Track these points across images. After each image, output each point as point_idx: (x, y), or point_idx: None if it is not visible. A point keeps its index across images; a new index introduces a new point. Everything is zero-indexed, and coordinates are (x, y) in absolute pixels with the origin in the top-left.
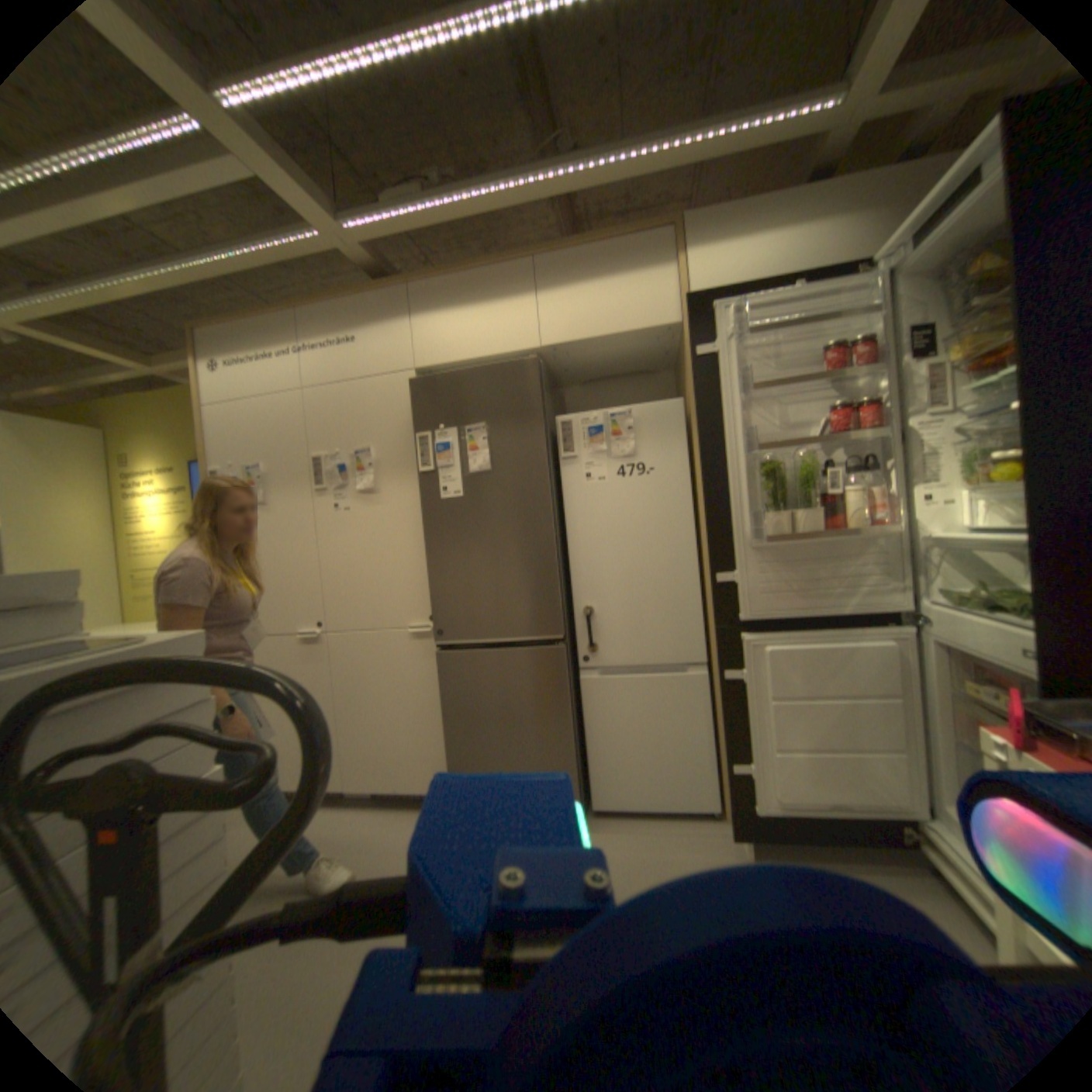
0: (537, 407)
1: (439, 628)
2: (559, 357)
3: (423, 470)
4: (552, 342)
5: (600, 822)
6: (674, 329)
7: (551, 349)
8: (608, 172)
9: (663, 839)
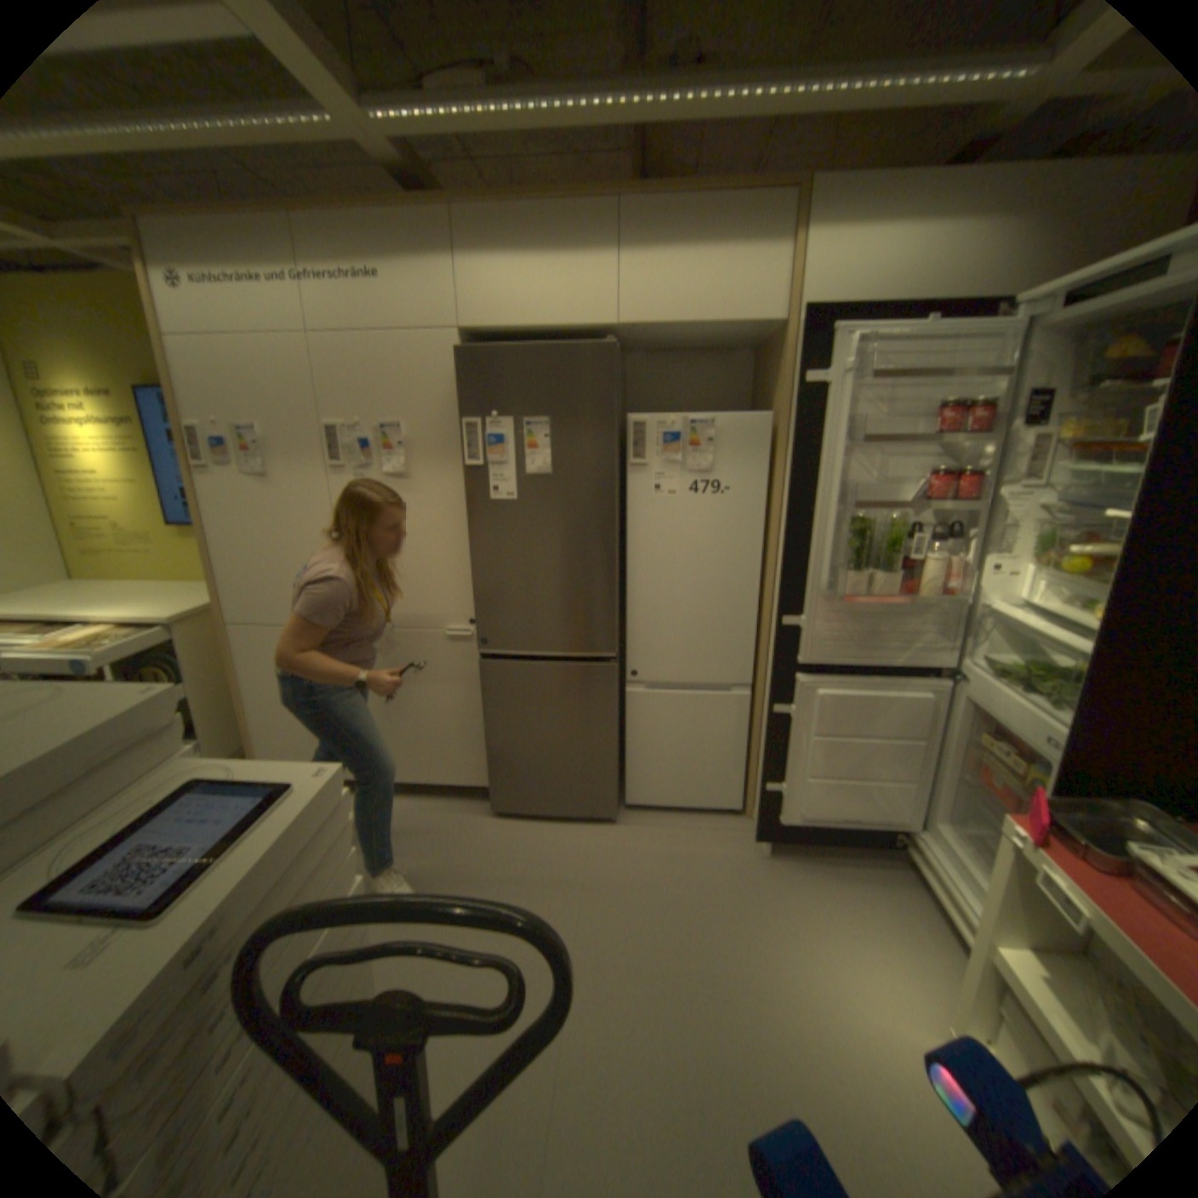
0: (612, 407)
1: (483, 637)
2: (635, 333)
3: (471, 464)
4: (634, 321)
5: (631, 816)
6: (775, 325)
7: (631, 327)
8: (739, 108)
9: (690, 834)
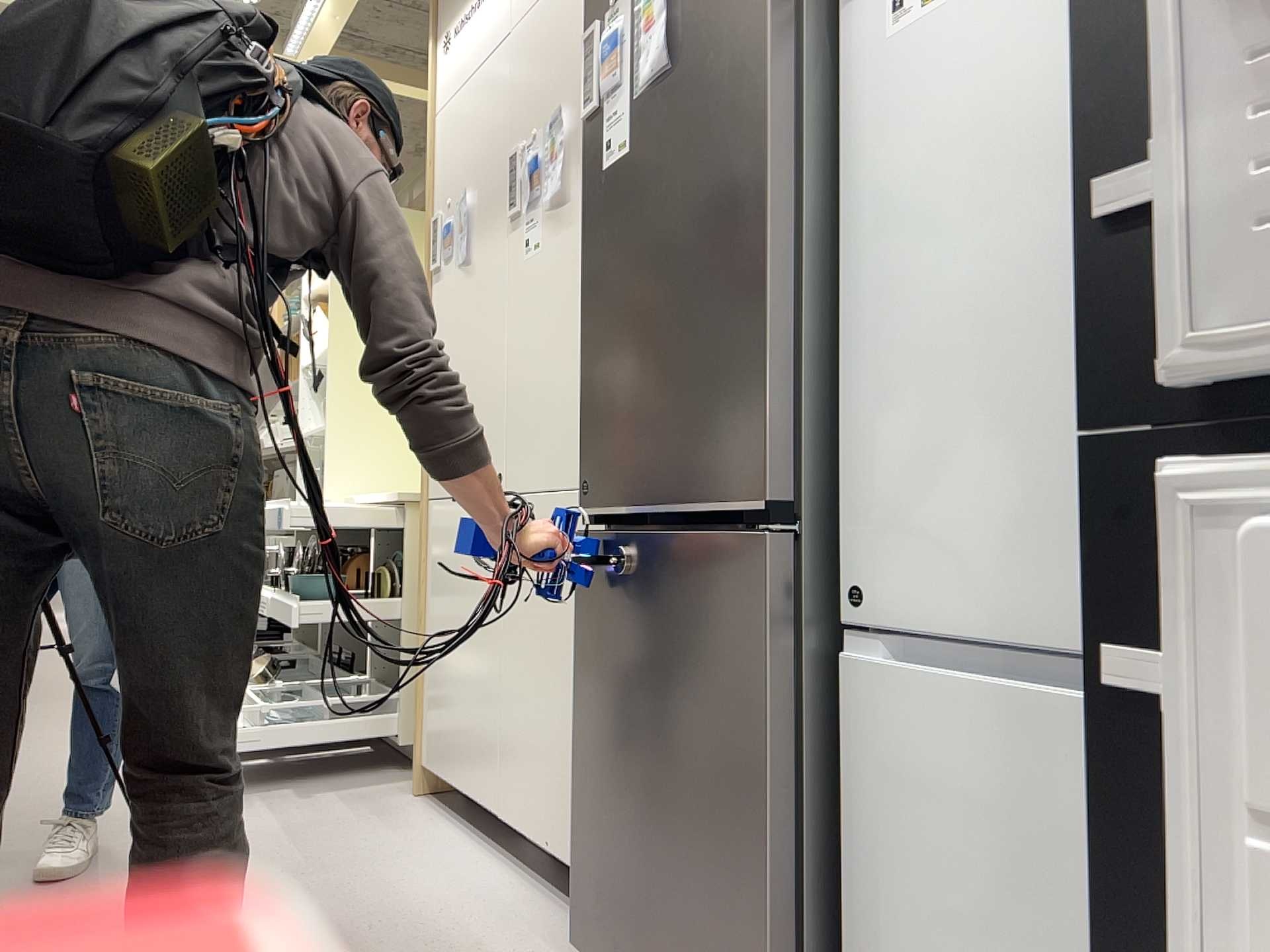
0: None
1: (585, 480)
2: None
3: (587, 115)
4: None
5: None
6: None
7: None
8: None
9: None
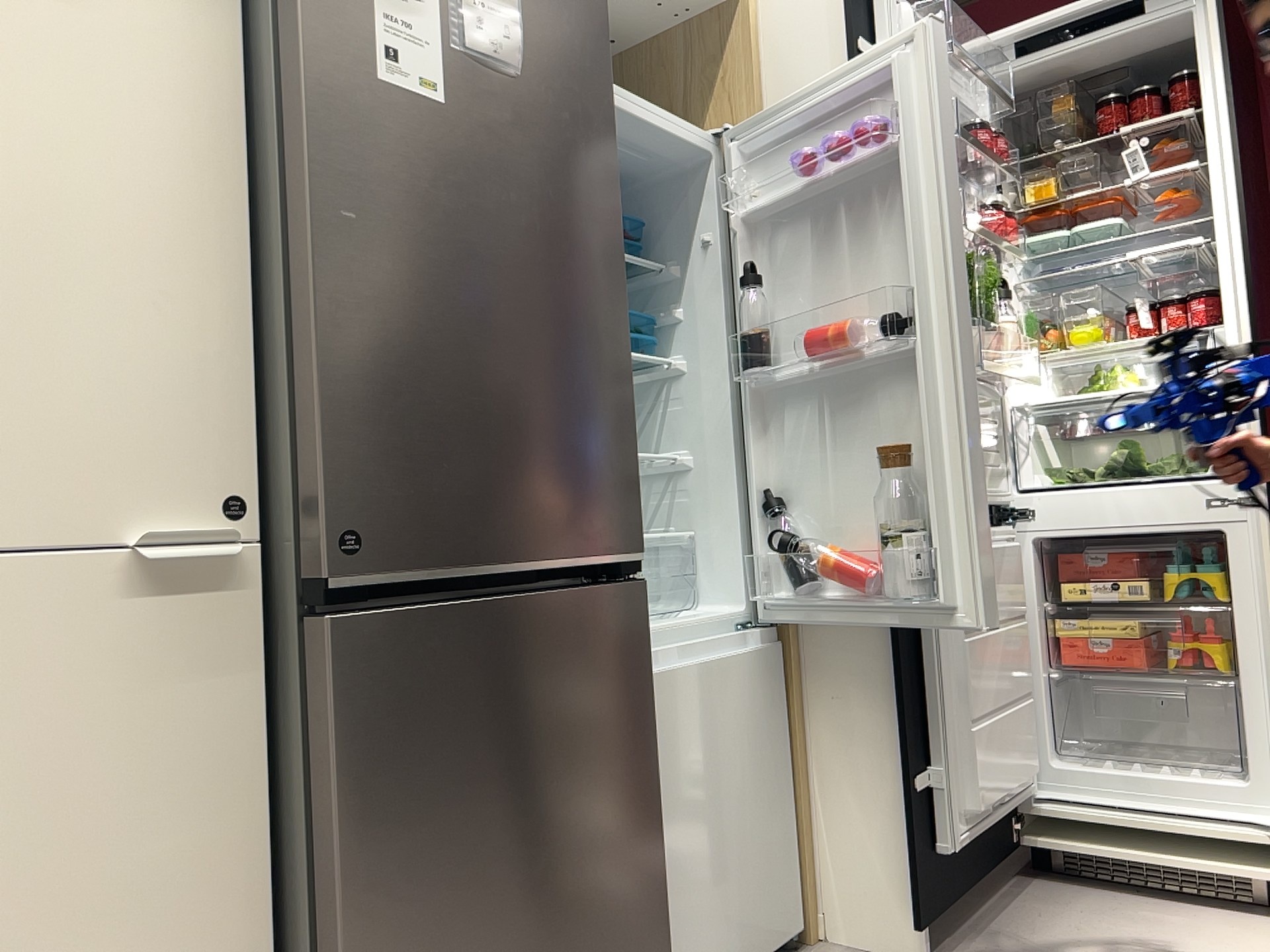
0: None
1: (342, 529)
2: None
3: None
4: None
5: None
6: (709, 1)
7: None
8: None
9: None
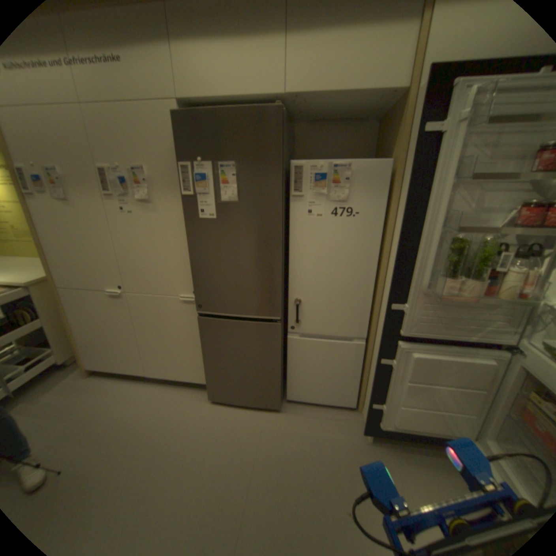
0: (278, 154)
1: (199, 303)
2: (298, 103)
3: (186, 194)
4: (296, 90)
5: (289, 406)
6: (399, 93)
7: (294, 96)
8: None
9: (323, 422)
